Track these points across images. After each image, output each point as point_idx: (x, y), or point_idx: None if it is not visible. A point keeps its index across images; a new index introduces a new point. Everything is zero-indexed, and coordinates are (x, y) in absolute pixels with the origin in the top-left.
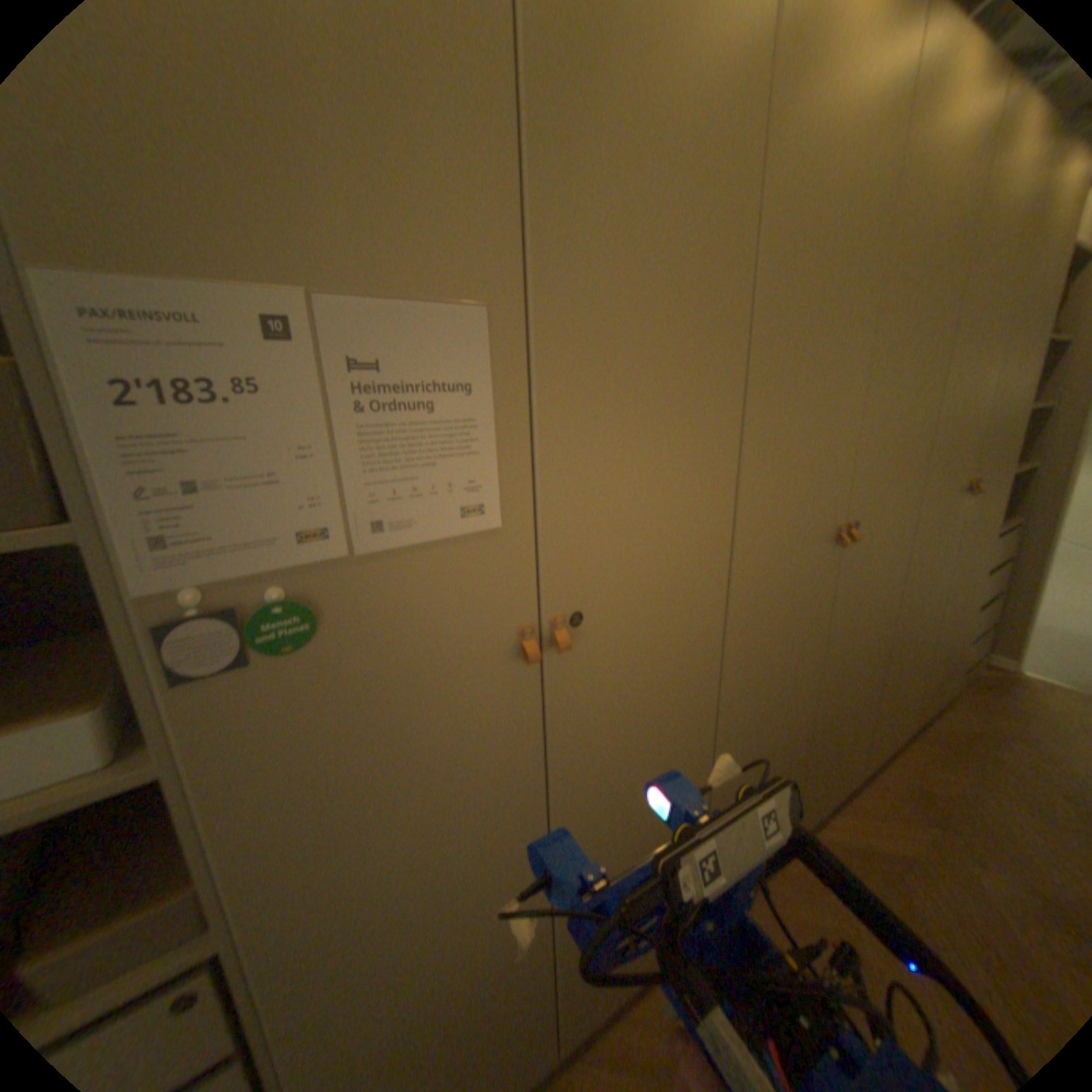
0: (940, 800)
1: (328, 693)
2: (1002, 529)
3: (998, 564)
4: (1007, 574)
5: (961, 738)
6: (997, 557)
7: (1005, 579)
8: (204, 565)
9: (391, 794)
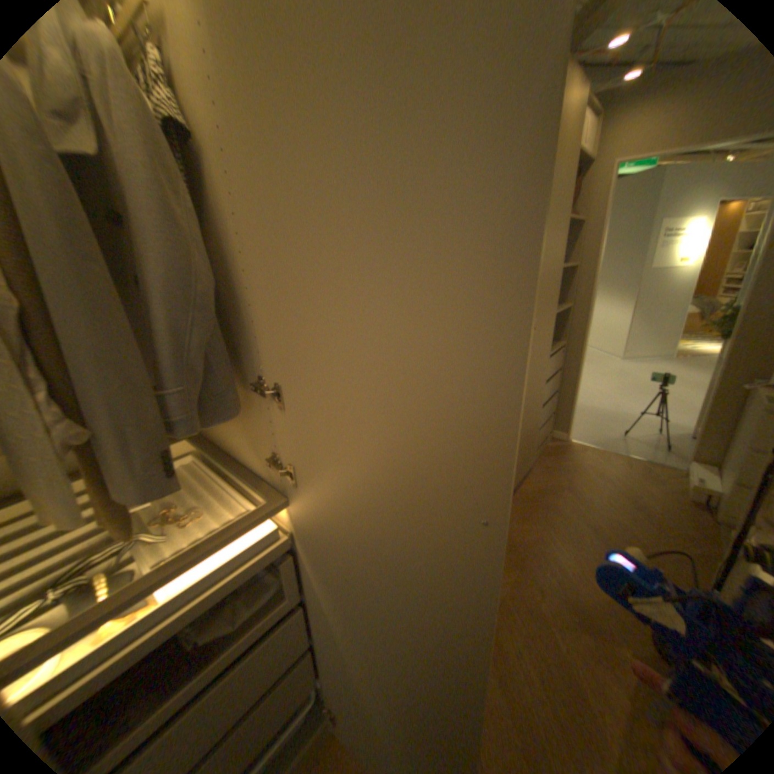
0: (519, 546)
1: None
2: (552, 350)
3: (551, 374)
4: (558, 378)
5: (534, 494)
6: (550, 369)
7: (558, 381)
8: None
9: None
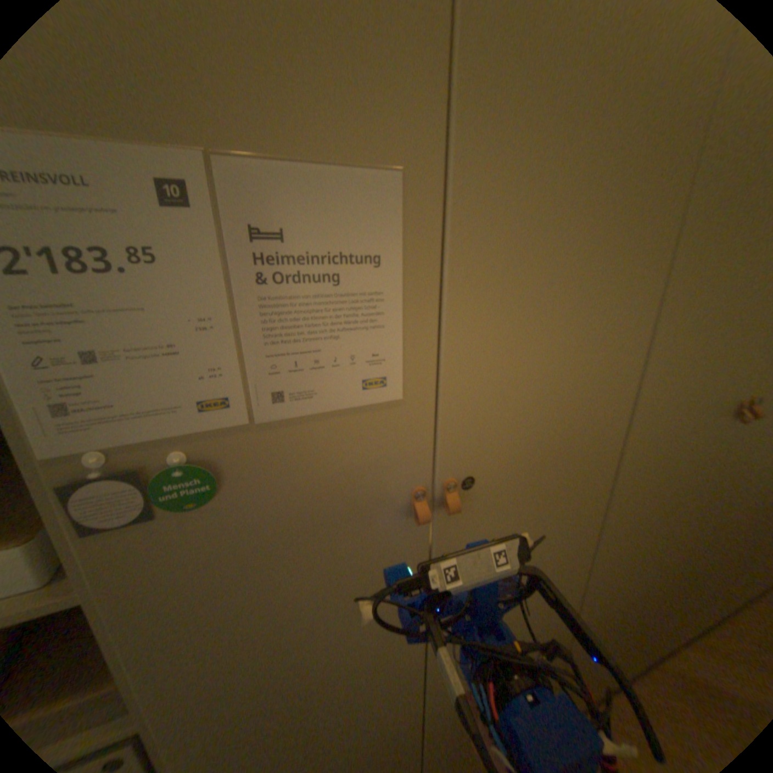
0: None
1: (229, 543)
2: None
3: None
4: None
5: None
6: None
7: None
8: (106, 431)
9: (286, 626)
